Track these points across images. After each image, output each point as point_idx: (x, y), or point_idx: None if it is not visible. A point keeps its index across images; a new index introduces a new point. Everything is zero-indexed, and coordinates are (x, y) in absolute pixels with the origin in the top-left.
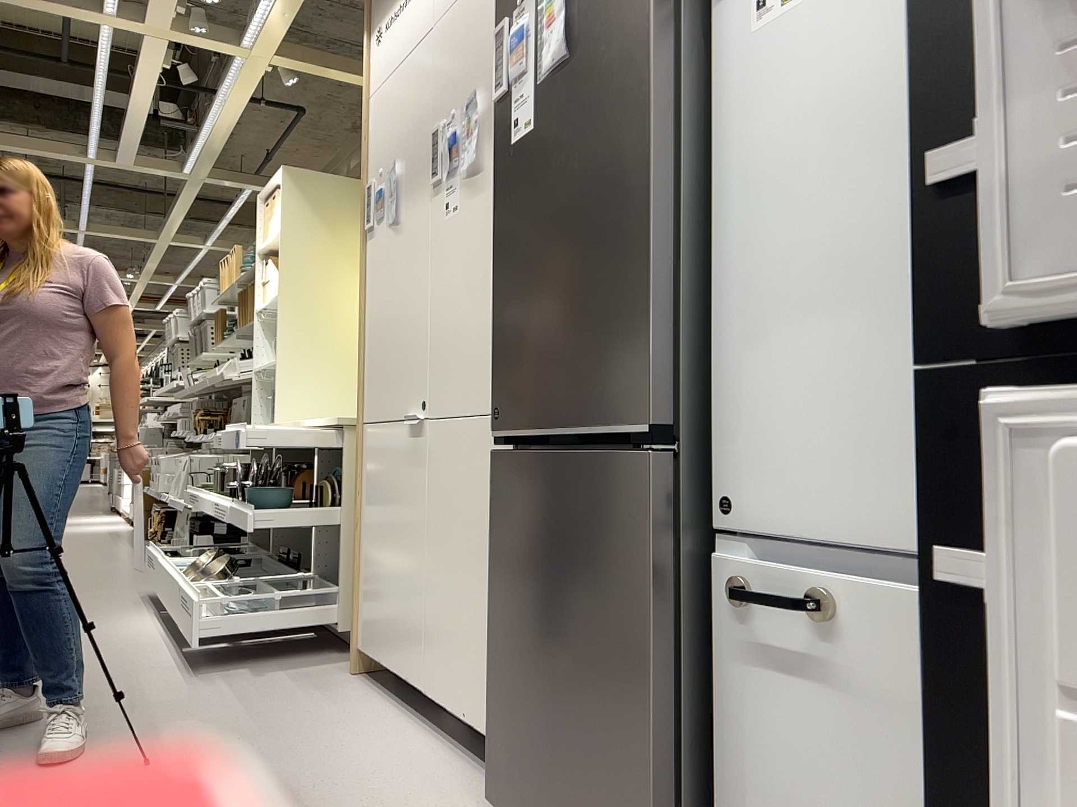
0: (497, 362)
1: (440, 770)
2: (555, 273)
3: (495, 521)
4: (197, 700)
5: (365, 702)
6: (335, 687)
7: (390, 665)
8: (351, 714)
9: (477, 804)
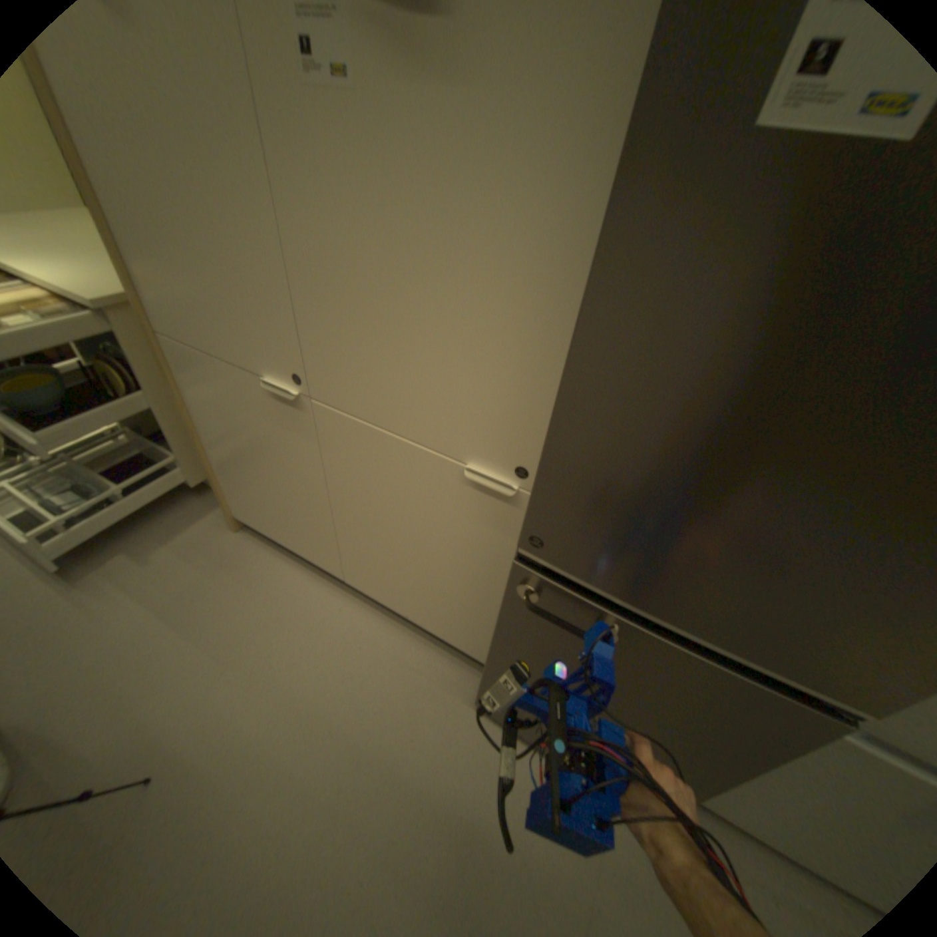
0: (549, 492)
1: (399, 652)
2: (781, 493)
3: (513, 606)
4: (108, 632)
5: (276, 574)
6: (232, 558)
7: (288, 546)
8: (277, 598)
9: (452, 689)
